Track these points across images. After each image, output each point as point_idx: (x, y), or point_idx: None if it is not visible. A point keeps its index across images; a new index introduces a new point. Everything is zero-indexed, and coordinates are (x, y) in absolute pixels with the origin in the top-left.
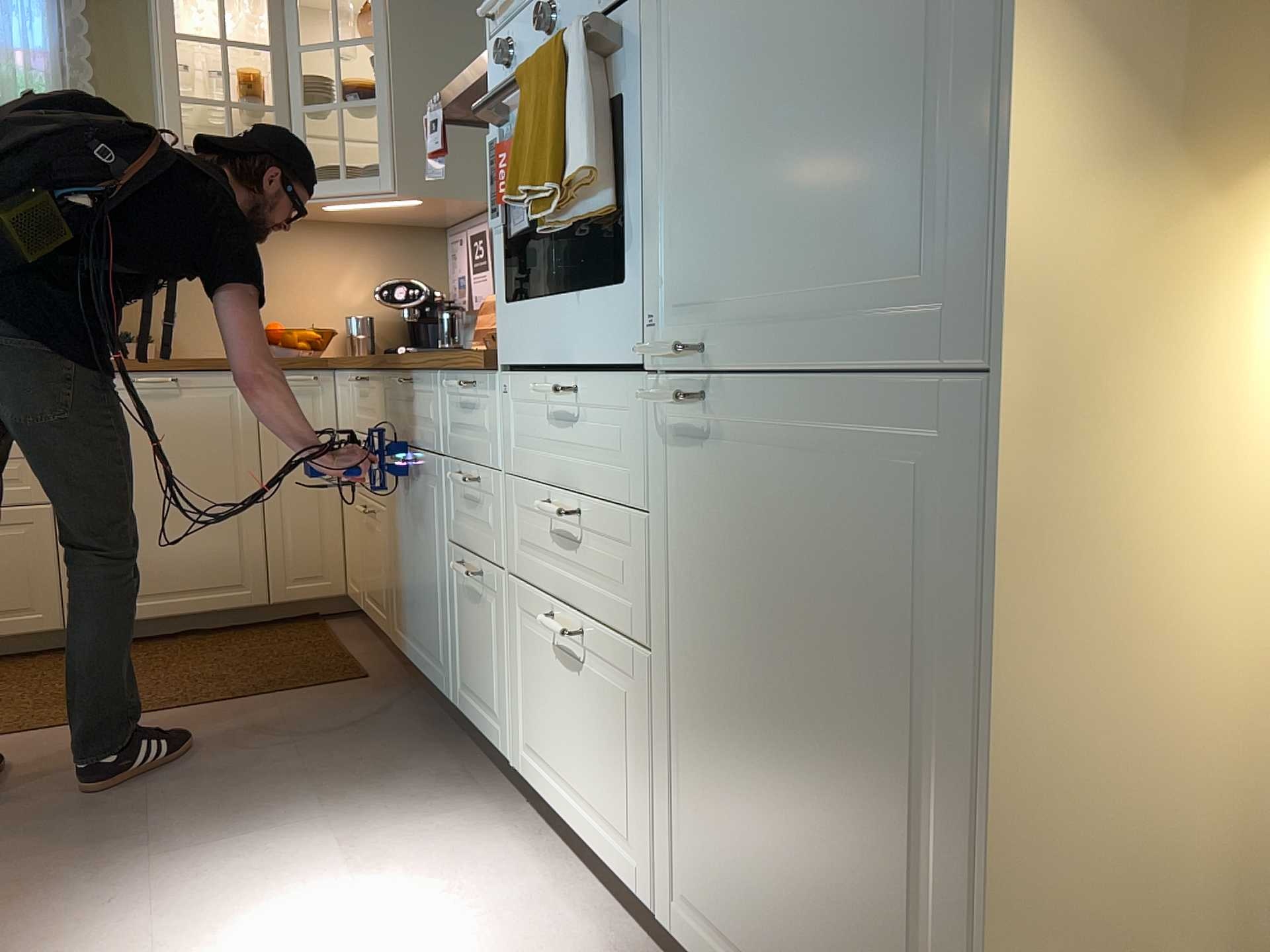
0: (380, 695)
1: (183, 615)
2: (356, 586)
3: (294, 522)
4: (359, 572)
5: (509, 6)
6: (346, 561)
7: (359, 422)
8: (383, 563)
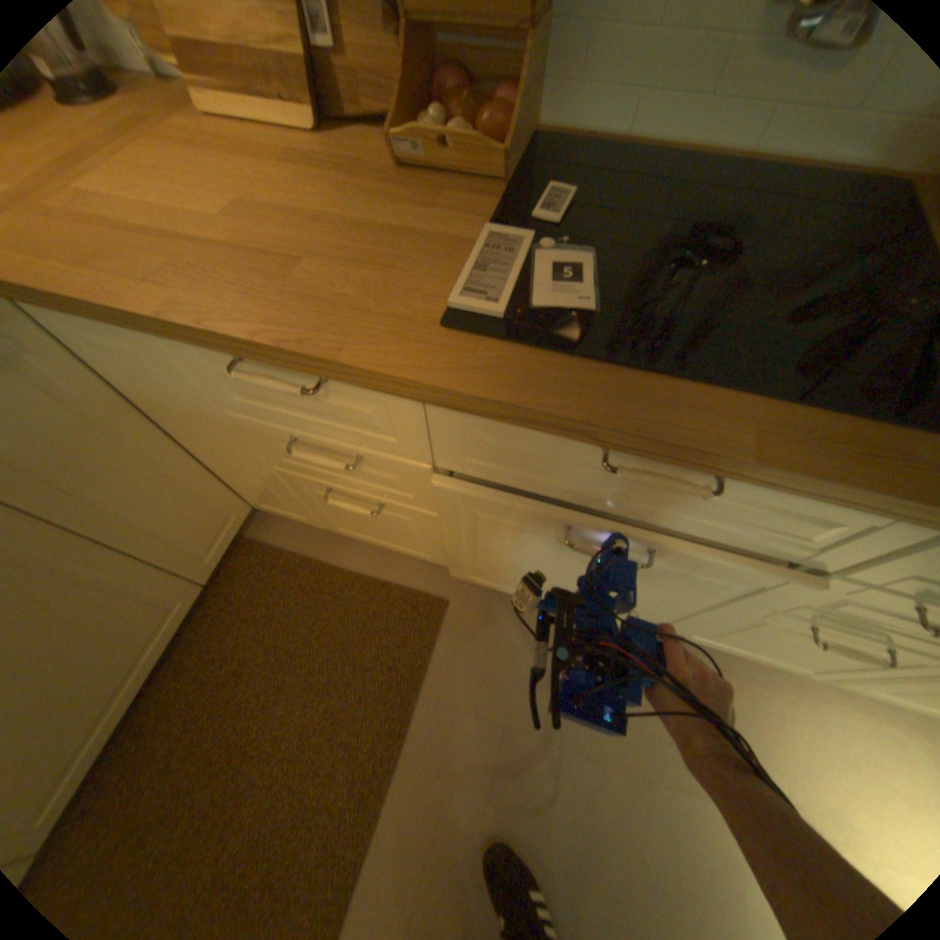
0: (494, 615)
1: (140, 686)
2: (289, 512)
3: (159, 520)
4: (304, 511)
5: None
6: (240, 492)
7: (260, 412)
8: (422, 534)
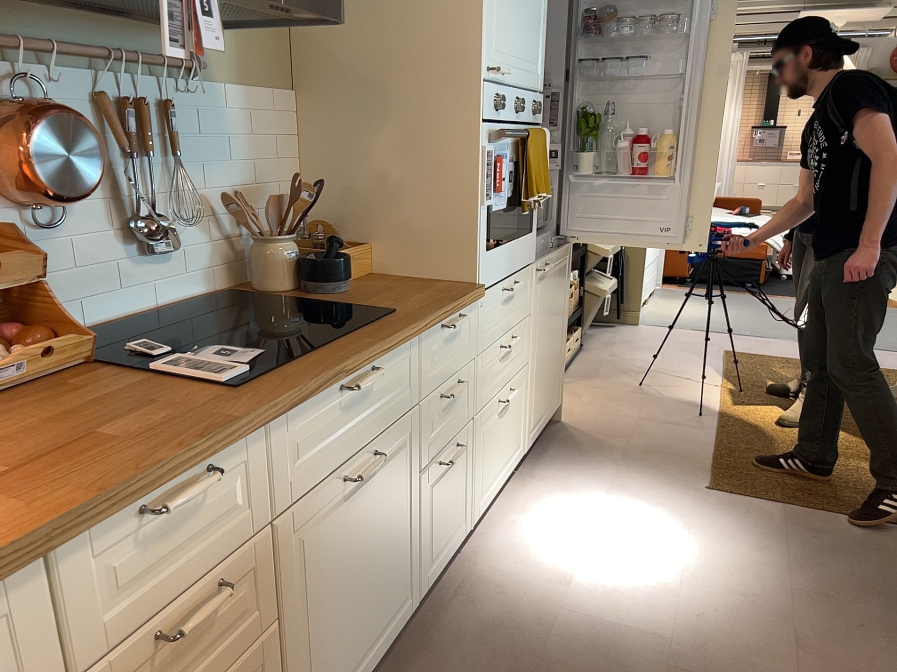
0: None
1: None
2: None
3: None
4: None
5: (496, 77)
6: None
7: (132, 614)
8: None
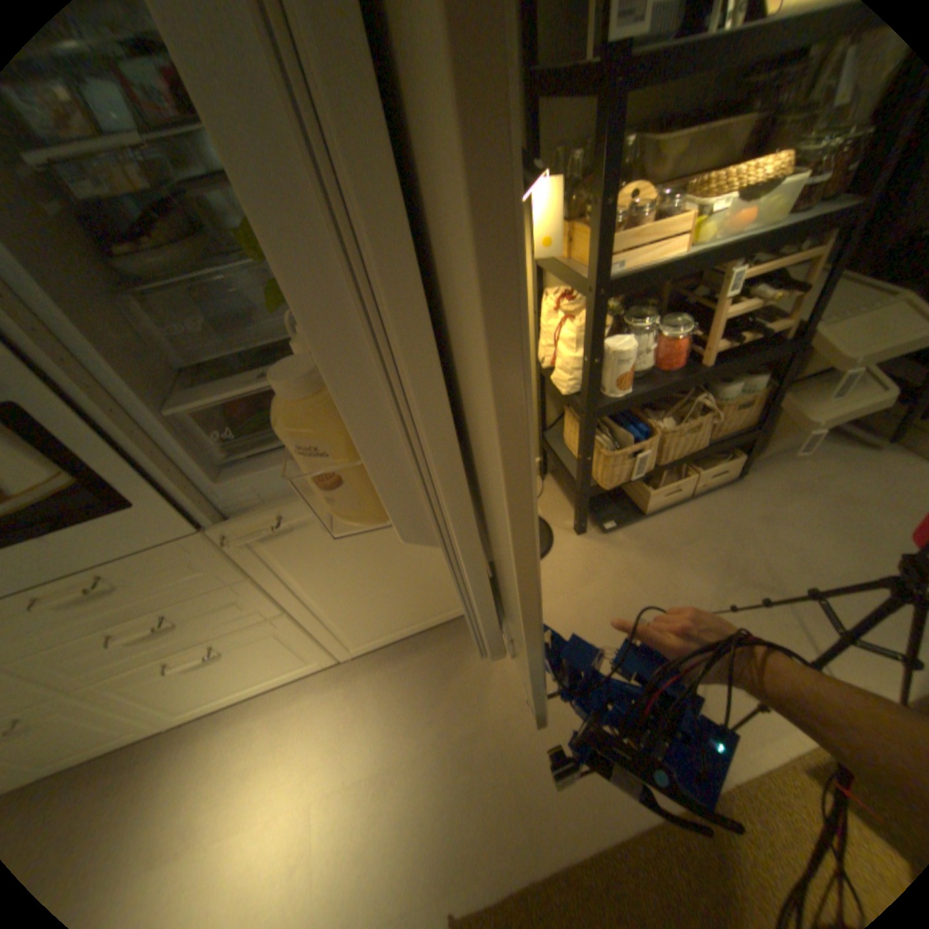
0: None
1: None
2: None
3: None
4: None
5: None
6: None
7: None
8: None
